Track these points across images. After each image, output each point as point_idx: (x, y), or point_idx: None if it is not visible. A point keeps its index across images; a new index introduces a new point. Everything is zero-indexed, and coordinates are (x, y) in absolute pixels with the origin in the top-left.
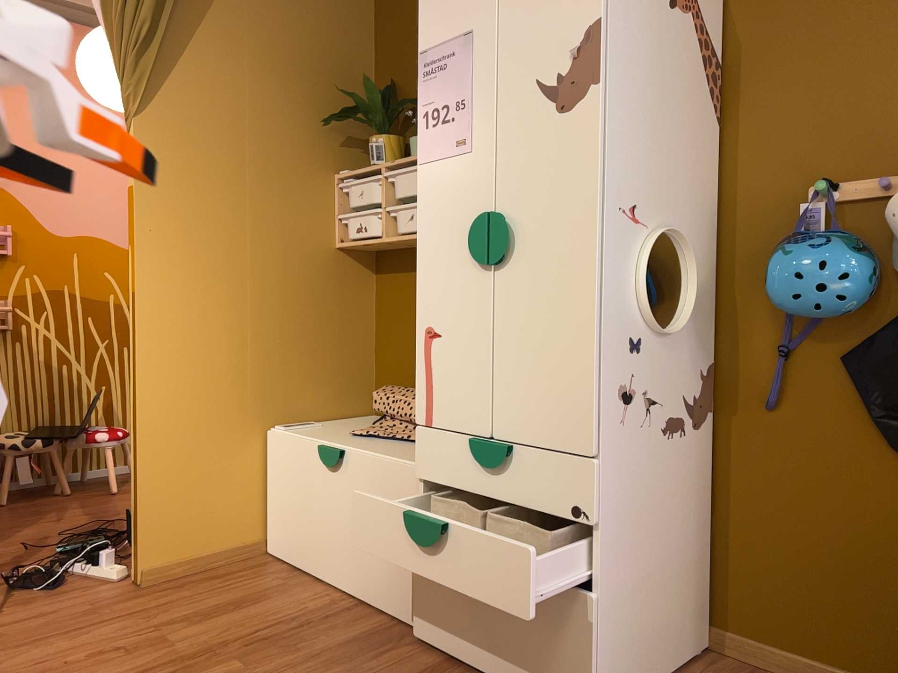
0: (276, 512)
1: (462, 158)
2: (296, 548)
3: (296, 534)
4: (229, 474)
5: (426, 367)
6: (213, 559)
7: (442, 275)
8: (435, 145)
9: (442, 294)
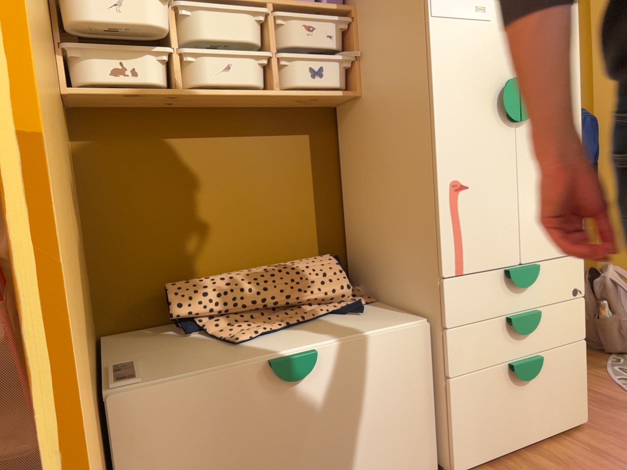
0: None
1: (482, 25)
2: None
3: None
4: None
5: (454, 220)
6: None
7: (468, 131)
8: (452, 3)
9: (469, 149)
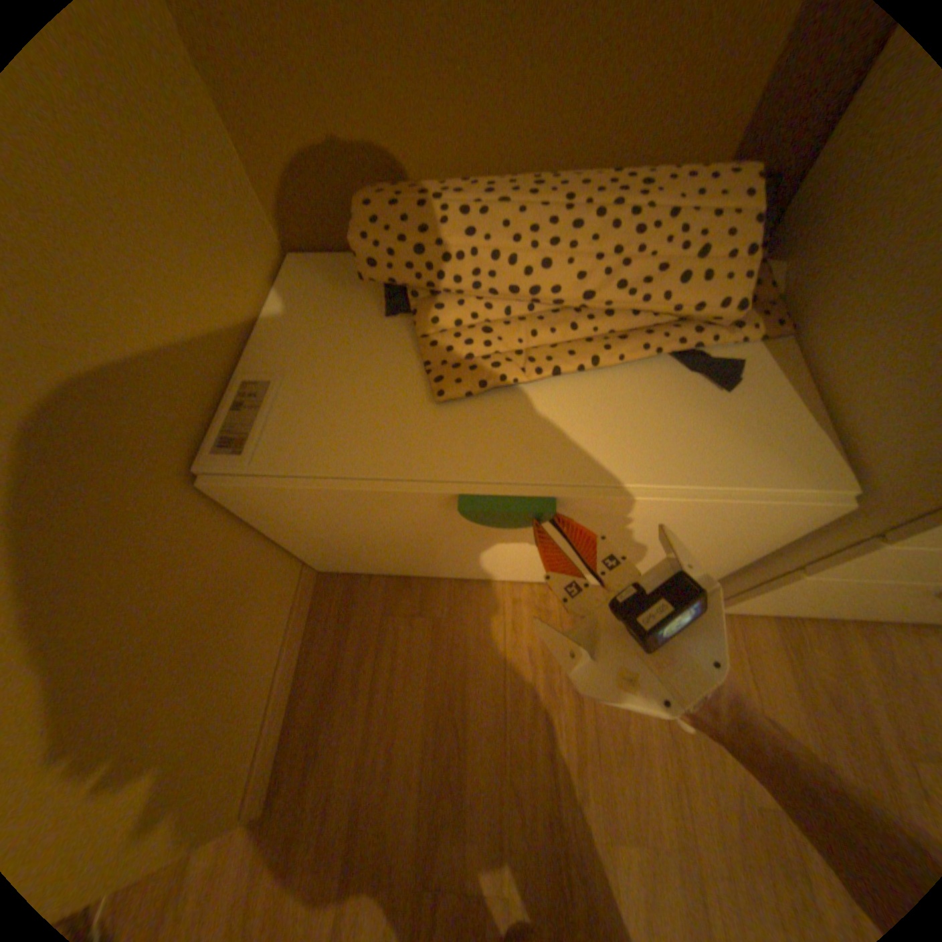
0: (318, 550)
1: None
2: (397, 566)
3: (392, 560)
4: (206, 604)
5: None
6: (286, 665)
7: None
8: None
9: None
